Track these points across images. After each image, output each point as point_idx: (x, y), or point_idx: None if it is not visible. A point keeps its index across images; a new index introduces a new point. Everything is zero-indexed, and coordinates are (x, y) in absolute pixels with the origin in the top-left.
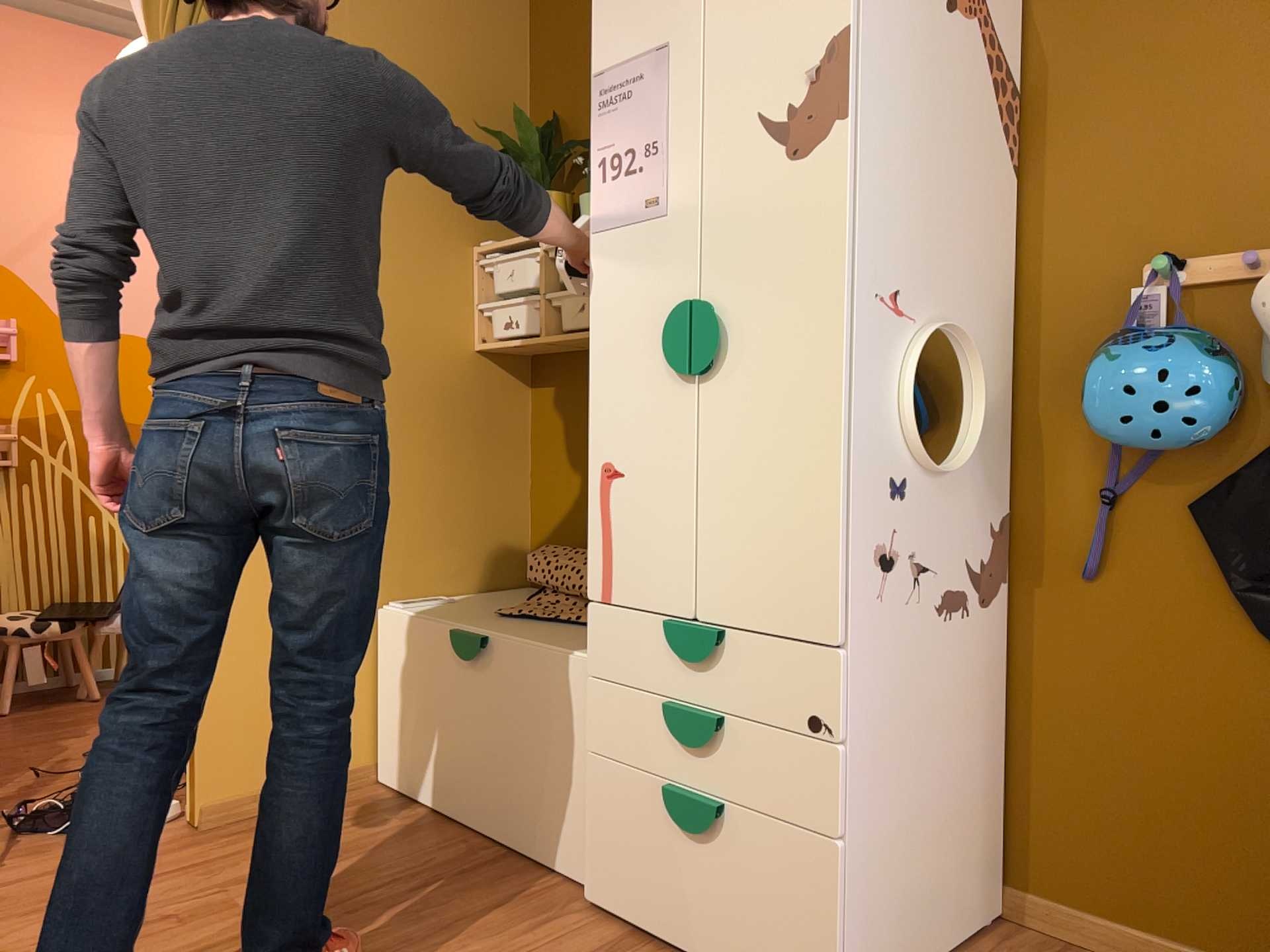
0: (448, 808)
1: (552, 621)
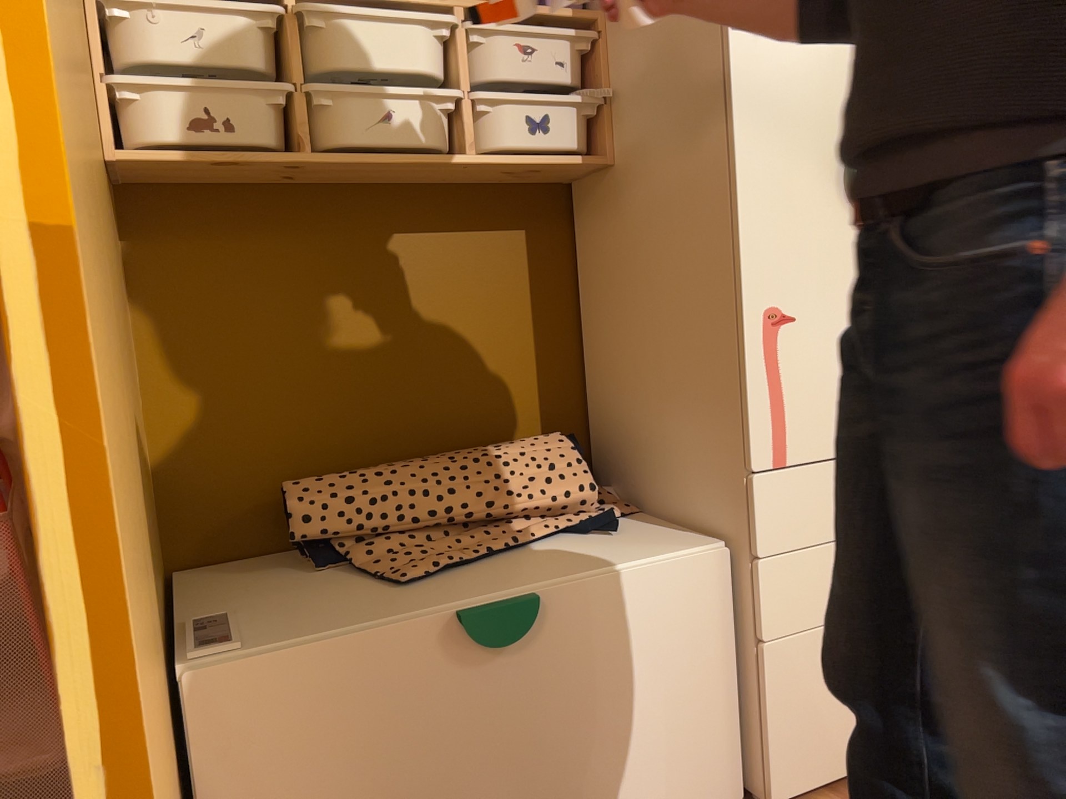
0: None
1: (488, 557)
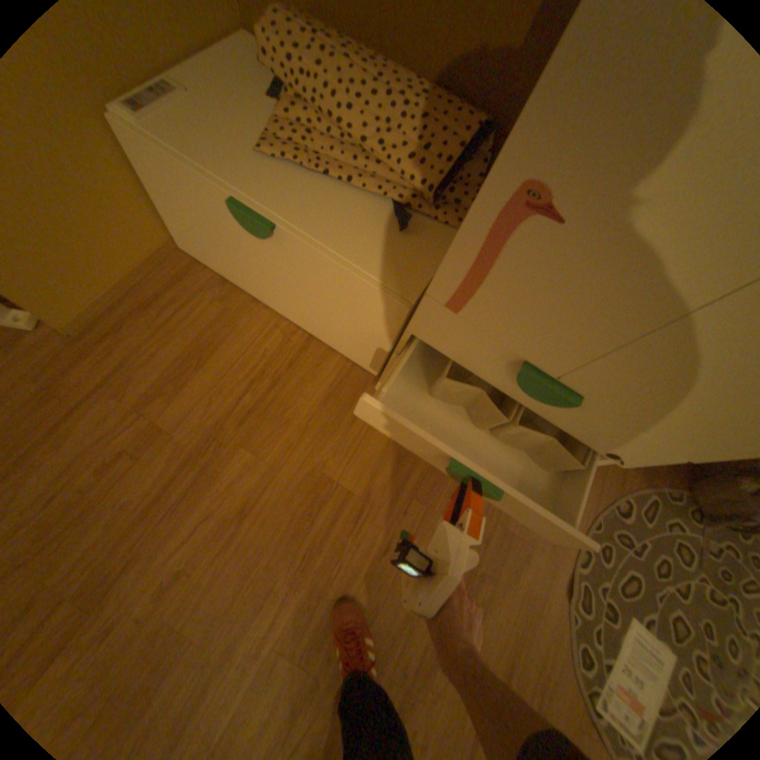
0: (254, 294)
1: (323, 175)
